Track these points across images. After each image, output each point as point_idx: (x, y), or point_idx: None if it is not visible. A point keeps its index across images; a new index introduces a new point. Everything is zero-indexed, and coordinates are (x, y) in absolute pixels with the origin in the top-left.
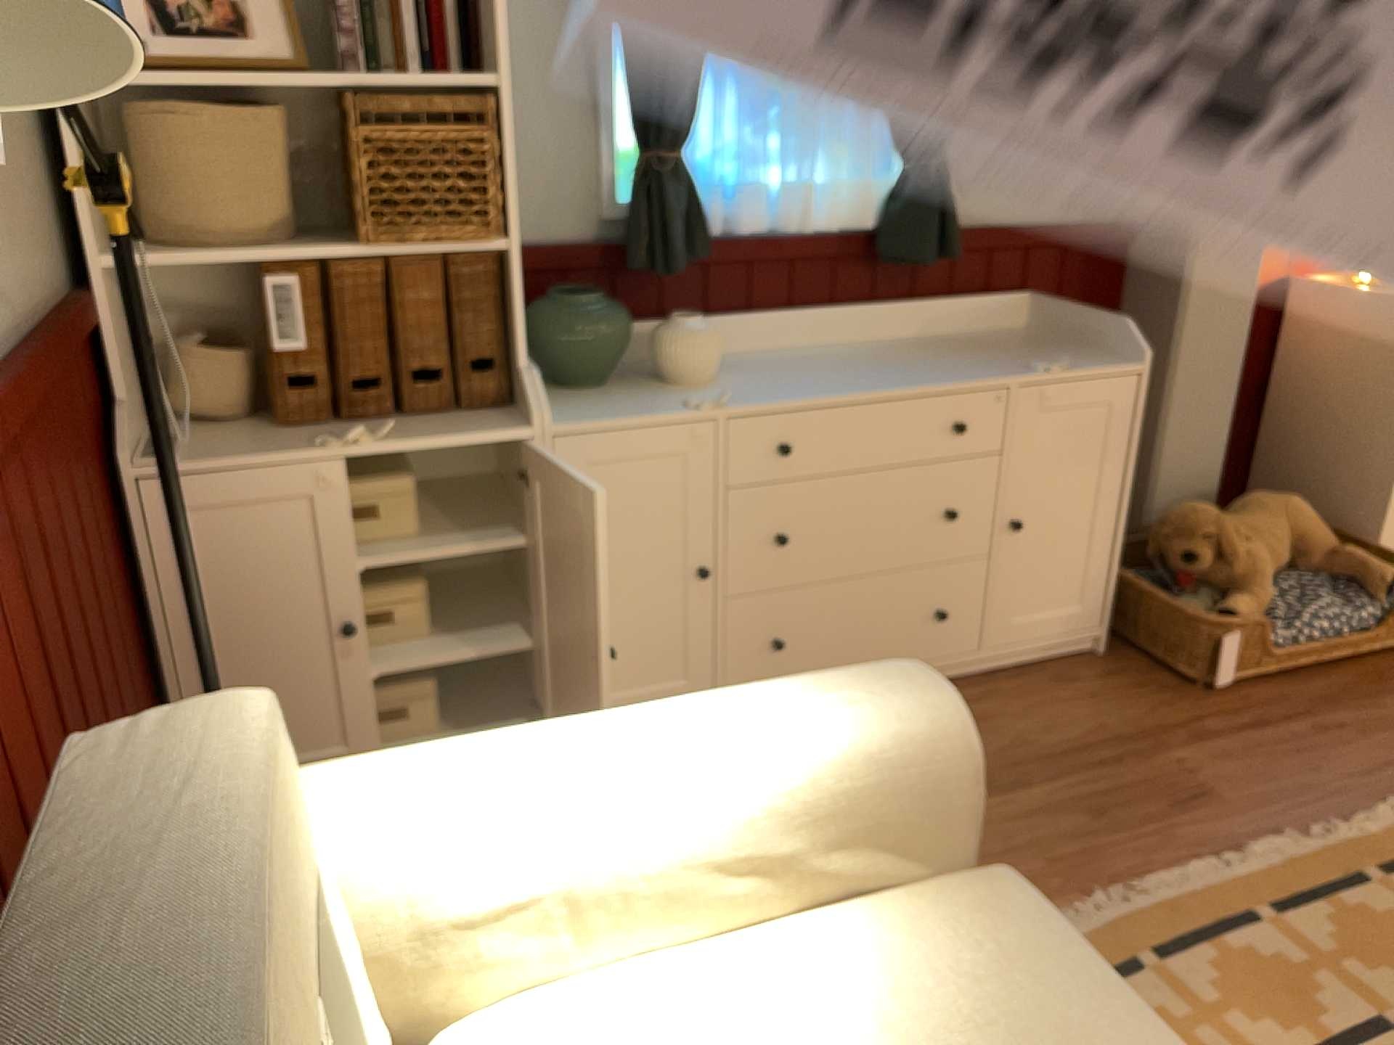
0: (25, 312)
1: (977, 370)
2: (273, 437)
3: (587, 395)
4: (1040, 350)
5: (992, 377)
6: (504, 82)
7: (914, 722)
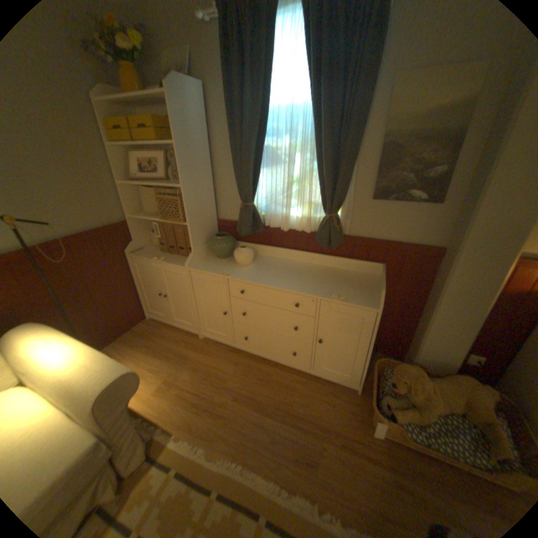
0: (88, 226)
1: (315, 288)
2: (156, 253)
3: (216, 260)
4: (356, 288)
5: (313, 293)
6: (182, 186)
7: (89, 390)
